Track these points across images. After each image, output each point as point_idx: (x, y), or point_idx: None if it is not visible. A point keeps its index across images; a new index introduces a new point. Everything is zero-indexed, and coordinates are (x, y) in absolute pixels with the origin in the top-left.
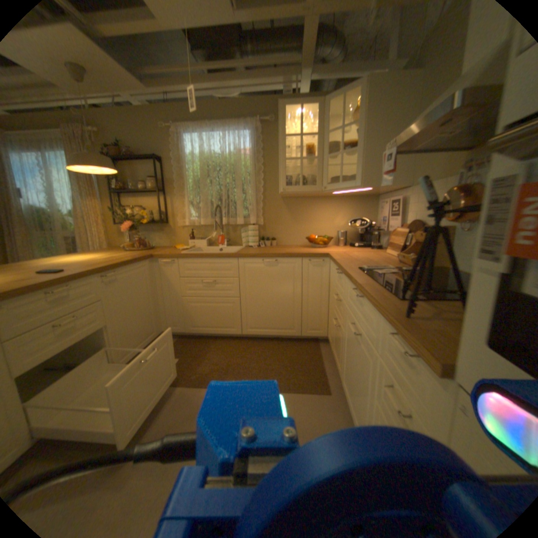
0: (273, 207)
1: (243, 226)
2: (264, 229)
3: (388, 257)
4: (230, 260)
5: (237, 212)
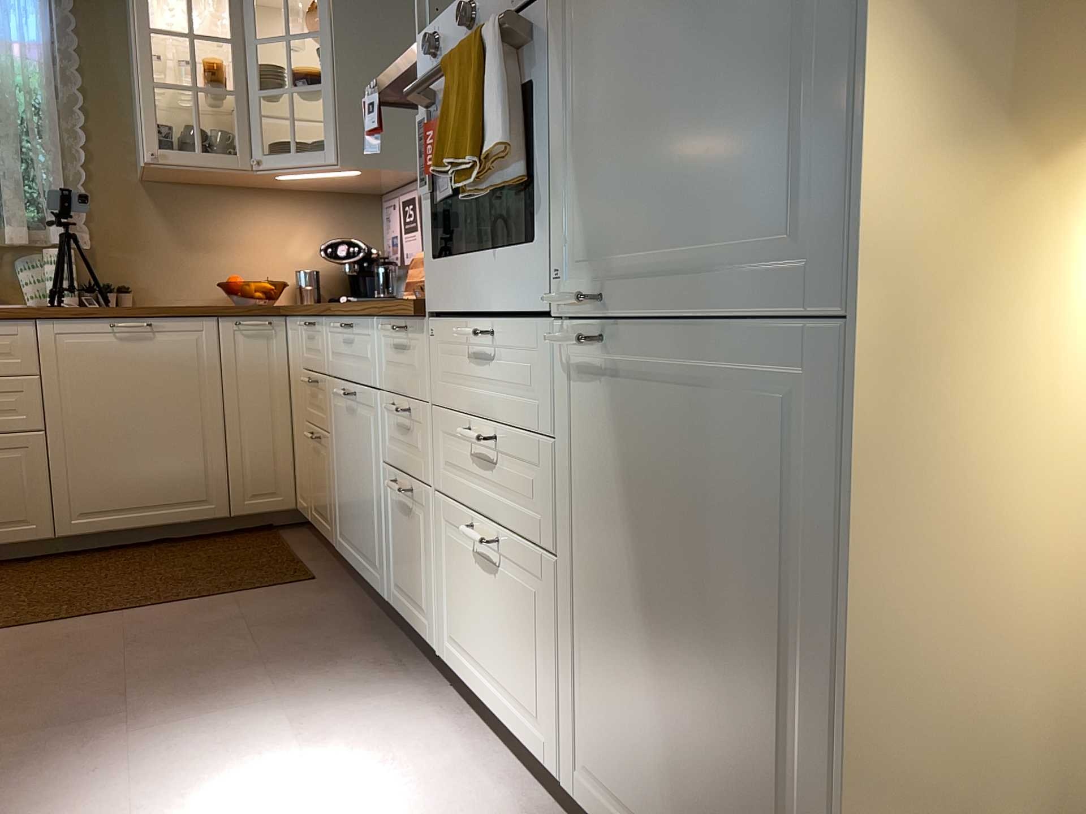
0: (117, 204)
1: (22, 252)
2: (94, 263)
3: None
4: (10, 326)
5: (1, 212)
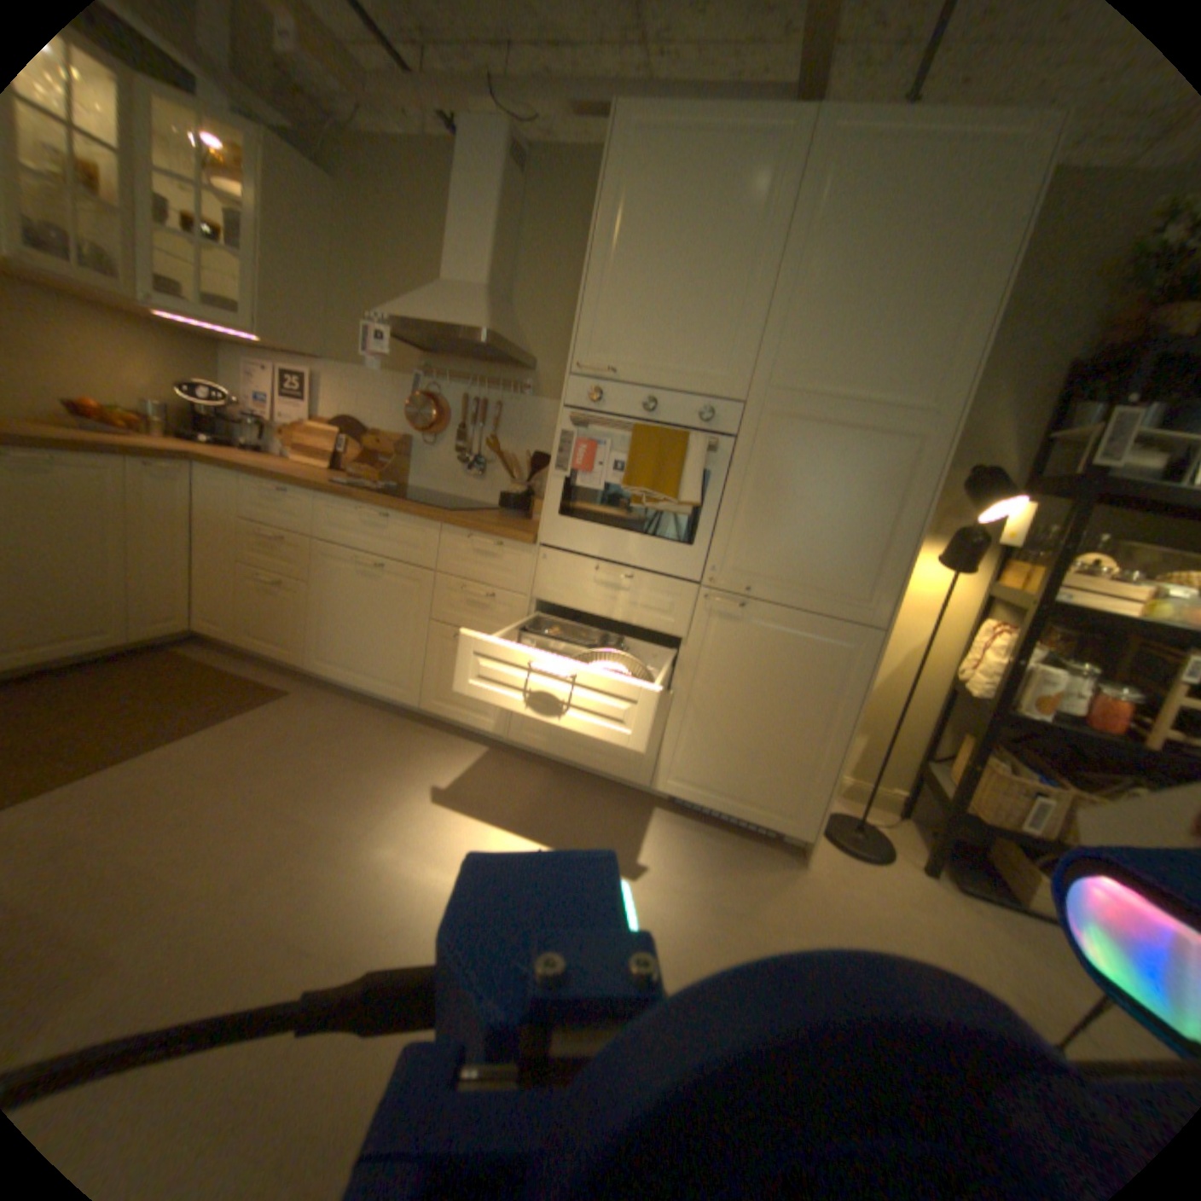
0: None
1: None
2: None
3: (309, 469)
4: None
5: None
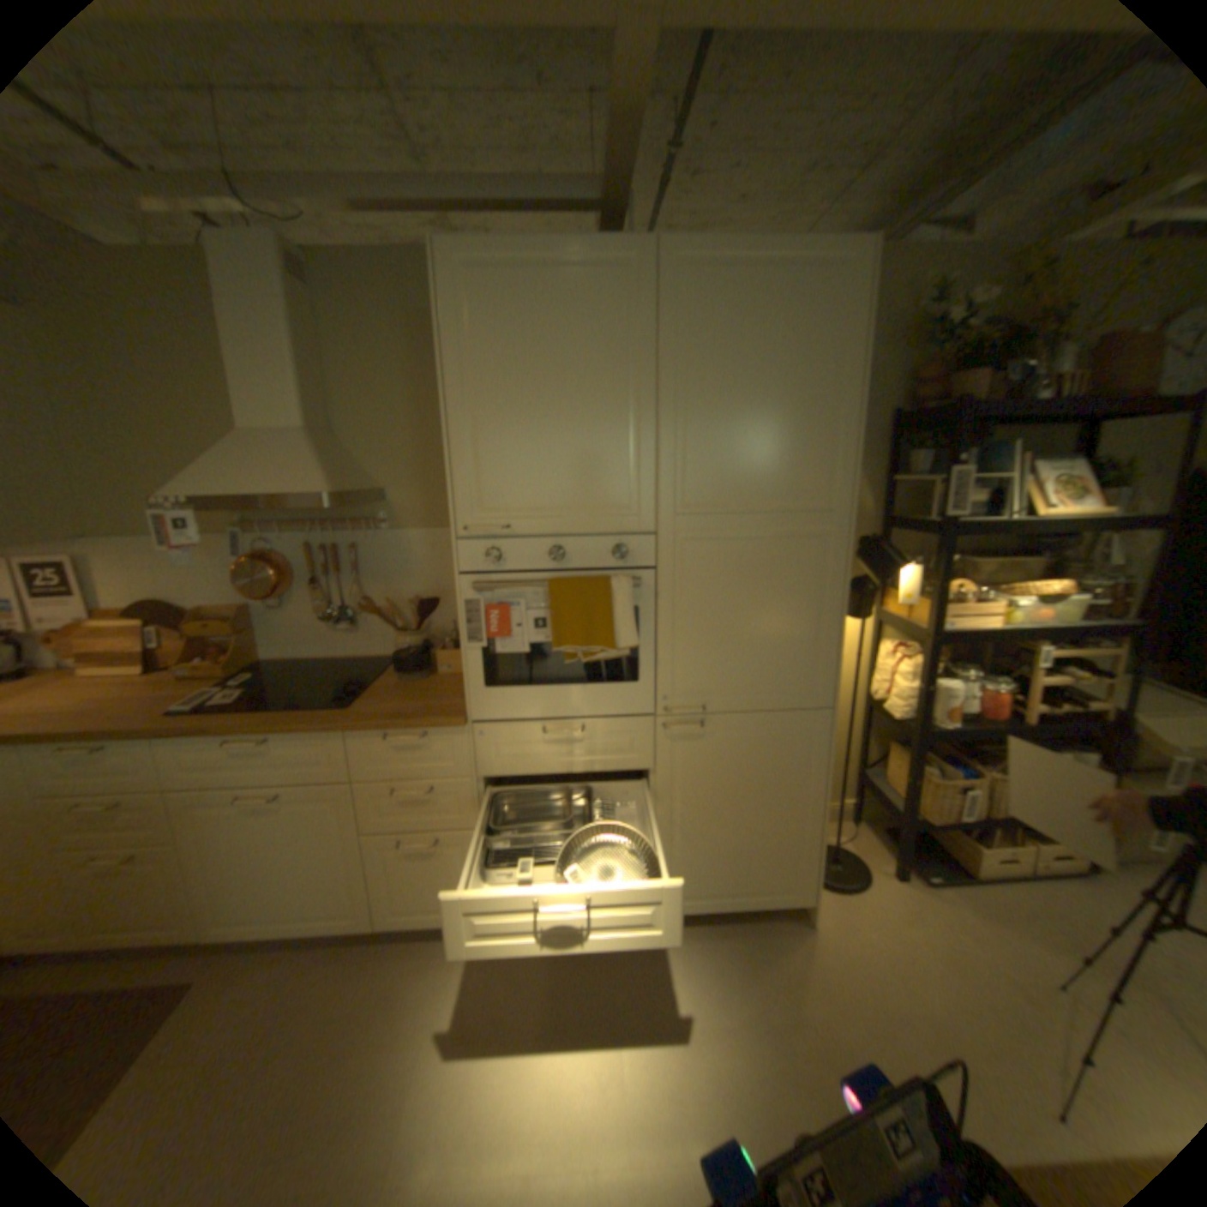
0: None
1: None
2: None
3: (118, 682)
4: None
5: None
